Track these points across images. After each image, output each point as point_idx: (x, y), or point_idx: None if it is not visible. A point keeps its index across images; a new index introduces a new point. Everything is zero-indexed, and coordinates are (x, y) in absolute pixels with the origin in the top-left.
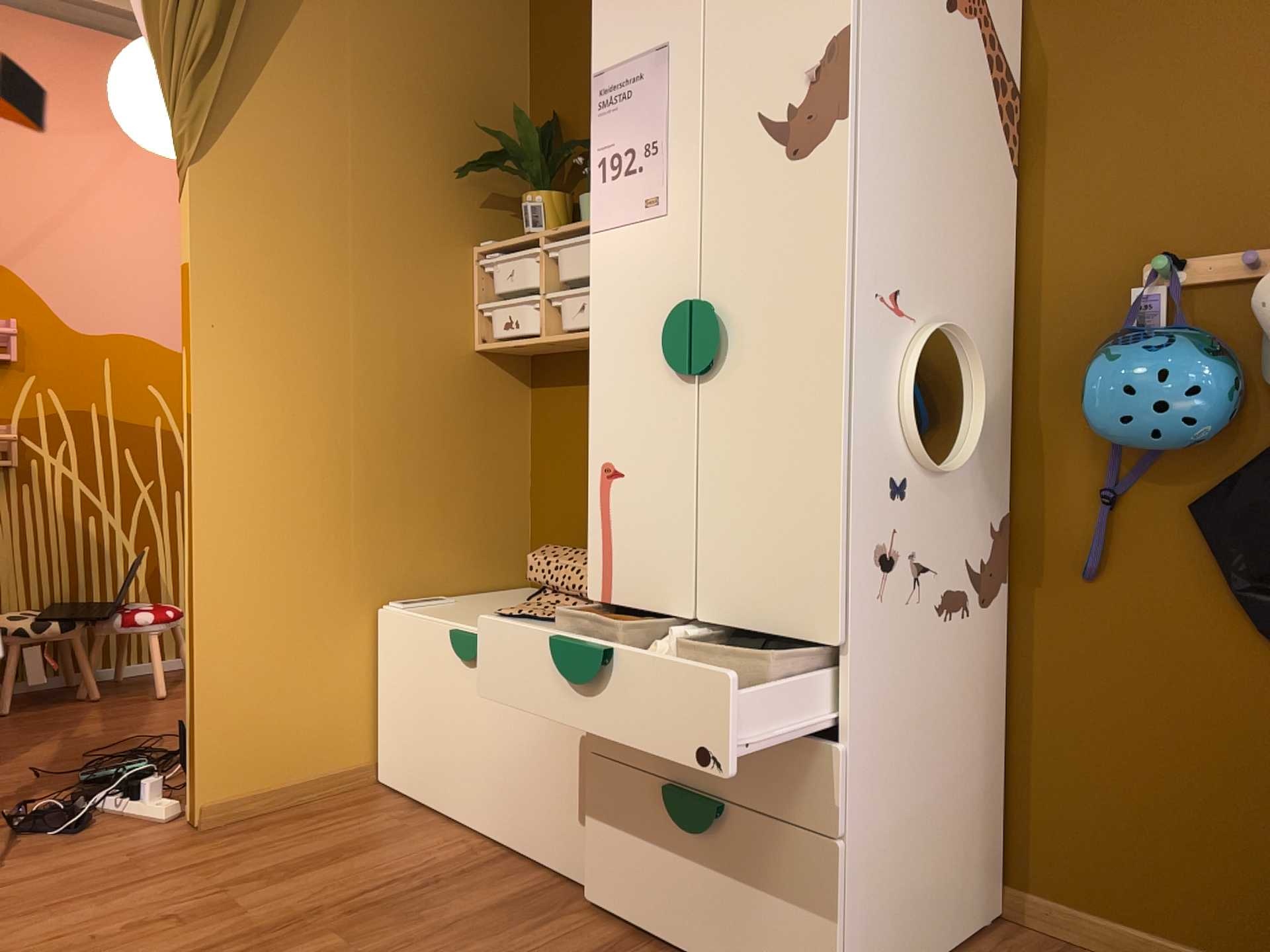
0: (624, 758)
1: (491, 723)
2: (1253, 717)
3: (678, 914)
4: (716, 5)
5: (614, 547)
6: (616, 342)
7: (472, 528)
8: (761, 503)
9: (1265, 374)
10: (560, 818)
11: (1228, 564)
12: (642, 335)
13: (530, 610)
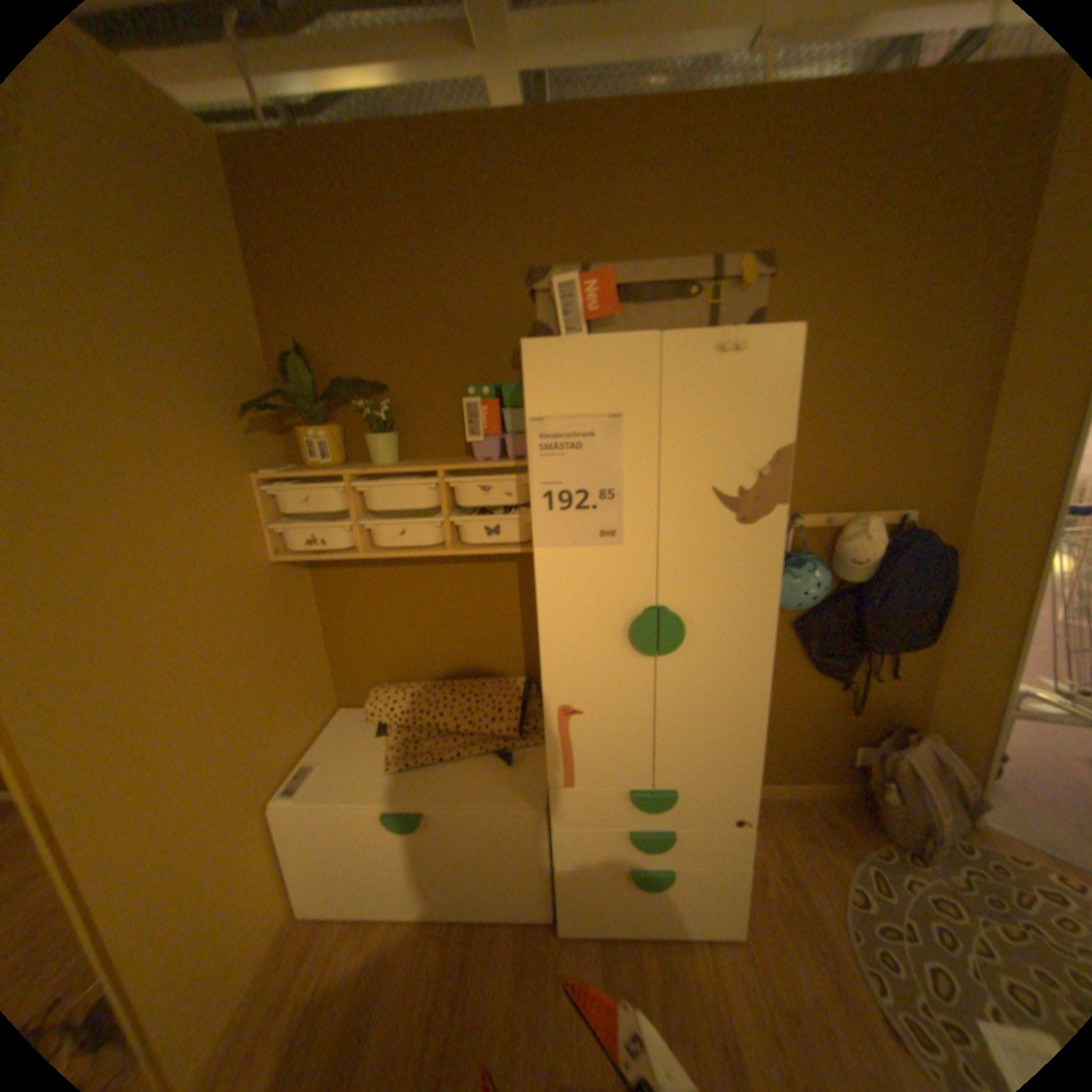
0: (591, 864)
1: (437, 861)
2: (808, 700)
3: (638, 925)
4: (674, 395)
5: (576, 756)
6: (570, 628)
7: (301, 697)
8: (707, 724)
9: (838, 573)
10: (516, 896)
11: (811, 649)
12: (598, 625)
13: (411, 758)
